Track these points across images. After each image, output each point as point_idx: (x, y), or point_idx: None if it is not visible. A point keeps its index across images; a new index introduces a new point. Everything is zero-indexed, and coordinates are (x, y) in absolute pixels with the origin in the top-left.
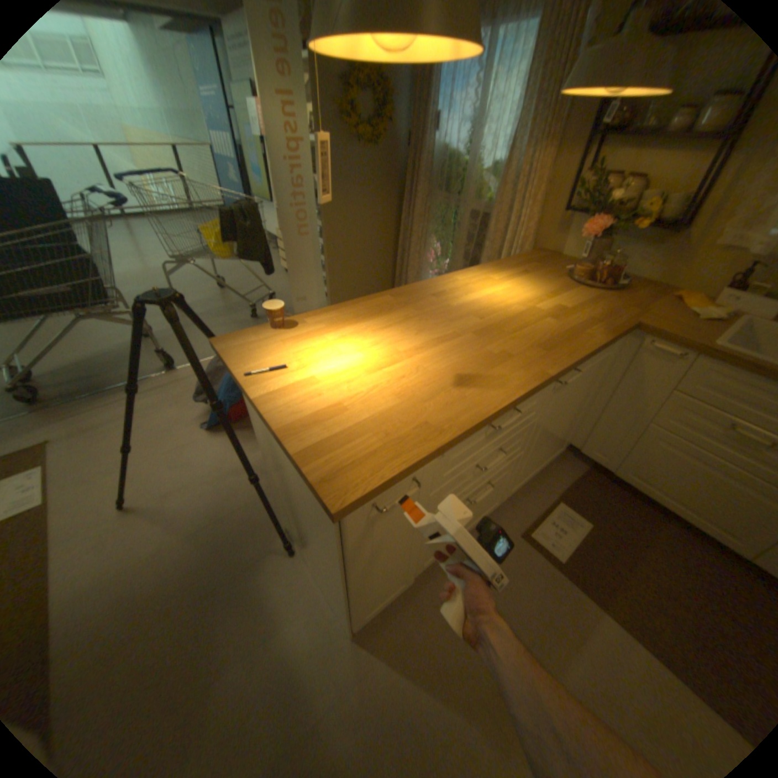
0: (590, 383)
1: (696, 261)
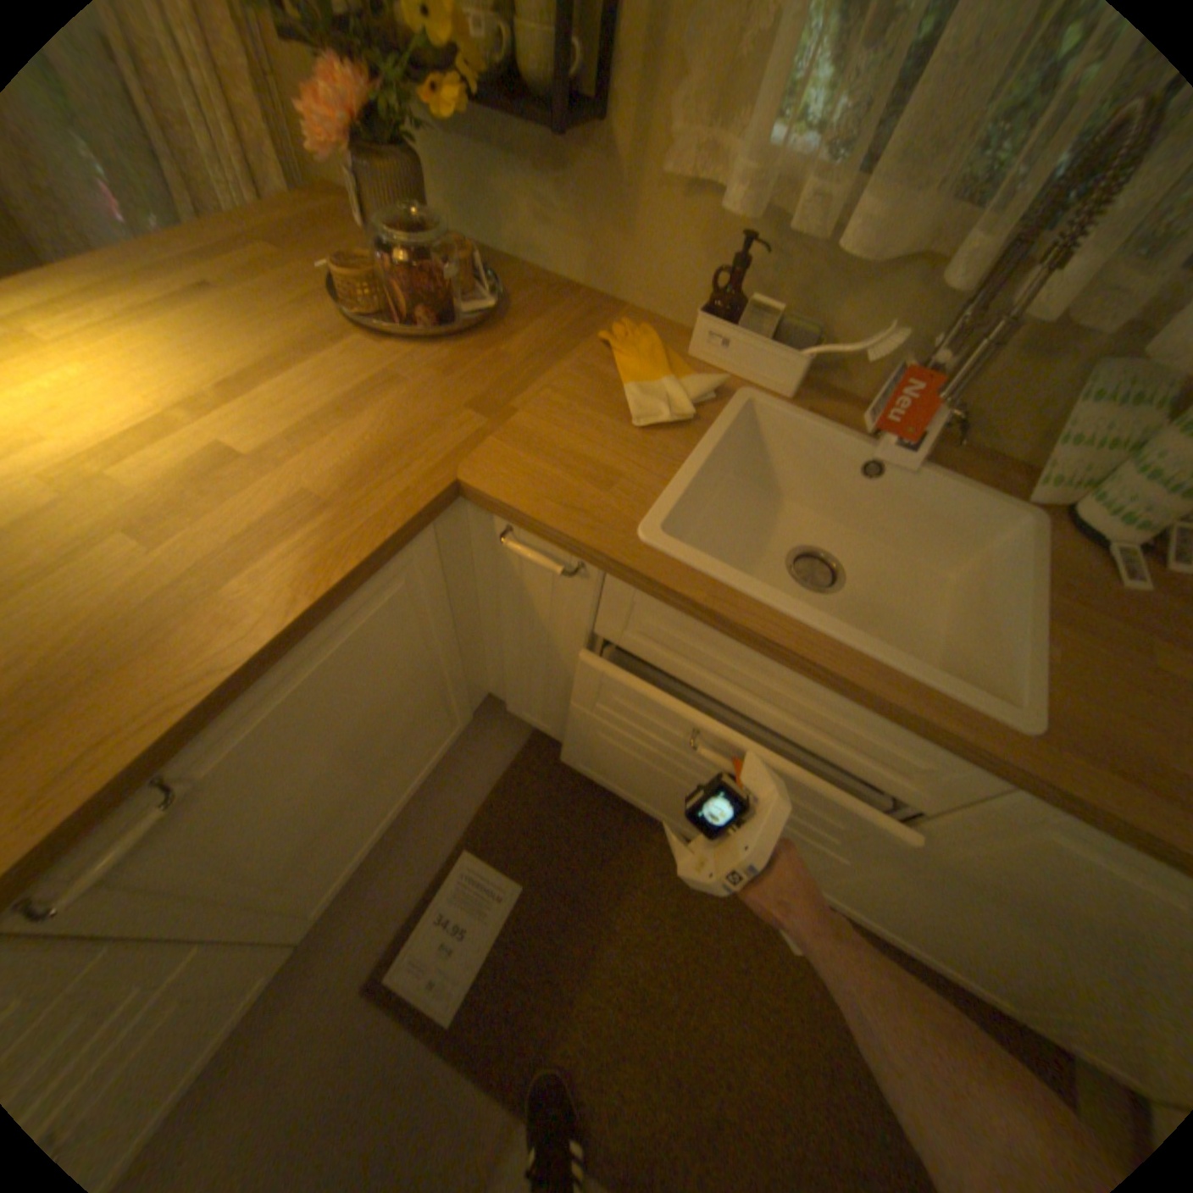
0: (382, 669)
1: (642, 225)
